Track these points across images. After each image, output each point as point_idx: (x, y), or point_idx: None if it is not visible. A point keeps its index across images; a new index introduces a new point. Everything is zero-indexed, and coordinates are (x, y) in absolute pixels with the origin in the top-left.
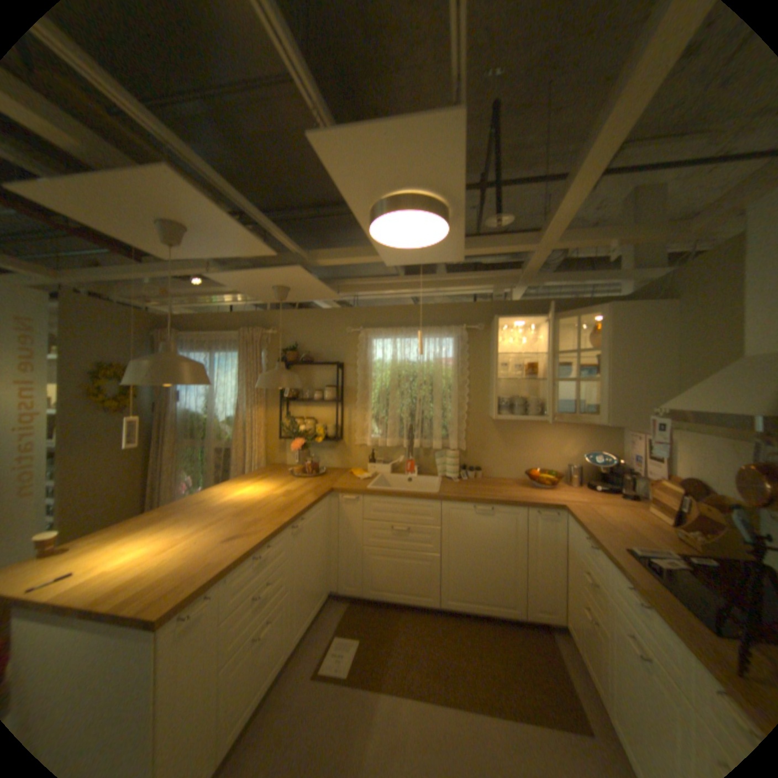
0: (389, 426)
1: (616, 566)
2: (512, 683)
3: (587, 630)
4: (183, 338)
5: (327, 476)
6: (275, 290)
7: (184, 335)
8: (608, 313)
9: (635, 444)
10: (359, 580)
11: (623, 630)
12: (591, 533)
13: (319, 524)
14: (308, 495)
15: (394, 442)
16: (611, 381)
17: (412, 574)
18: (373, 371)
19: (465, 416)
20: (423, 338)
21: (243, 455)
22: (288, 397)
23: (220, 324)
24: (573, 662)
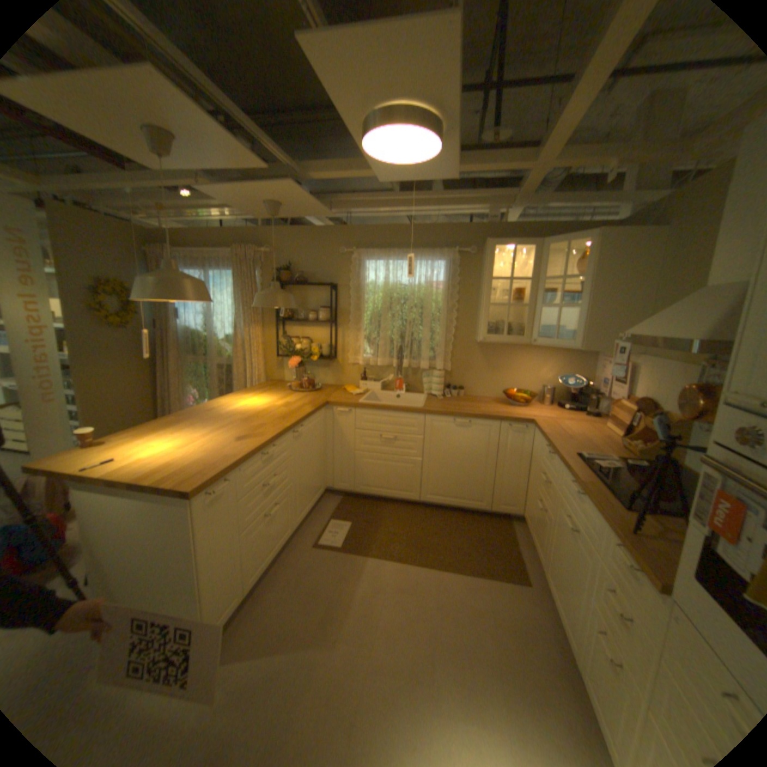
0: (380, 347)
1: (565, 465)
2: (473, 553)
3: (538, 516)
4: (175, 255)
5: (322, 391)
6: (266, 206)
7: (176, 252)
8: (598, 239)
9: (605, 367)
10: (351, 478)
11: (563, 512)
12: (550, 441)
13: (316, 432)
14: (305, 407)
15: (384, 362)
16: (589, 308)
17: (396, 474)
18: (366, 293)
19: (452, 339)
20: (415, 260)
21: (244, 371)
22: (283, 317)
23: (212, 241)
24: (525, 540)
